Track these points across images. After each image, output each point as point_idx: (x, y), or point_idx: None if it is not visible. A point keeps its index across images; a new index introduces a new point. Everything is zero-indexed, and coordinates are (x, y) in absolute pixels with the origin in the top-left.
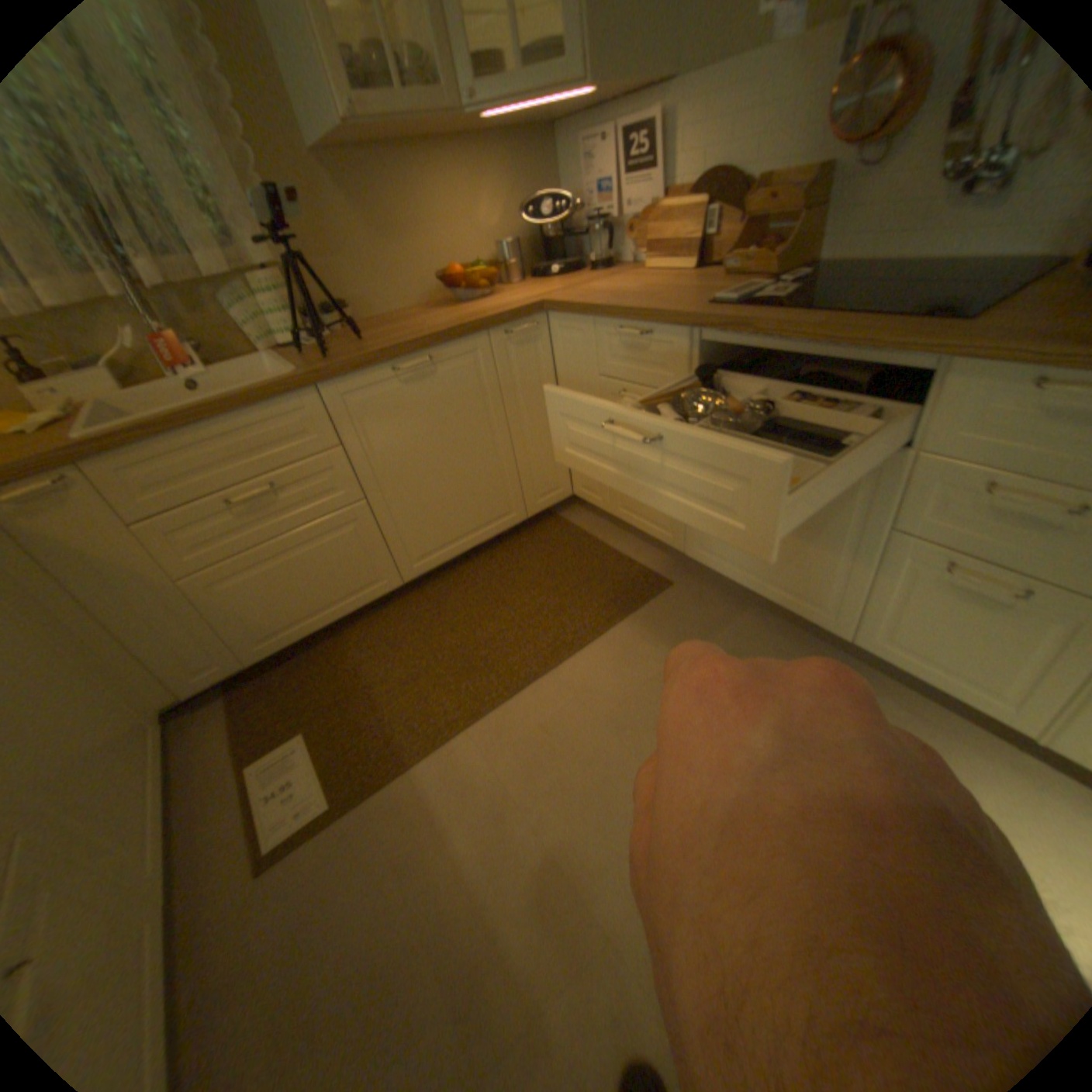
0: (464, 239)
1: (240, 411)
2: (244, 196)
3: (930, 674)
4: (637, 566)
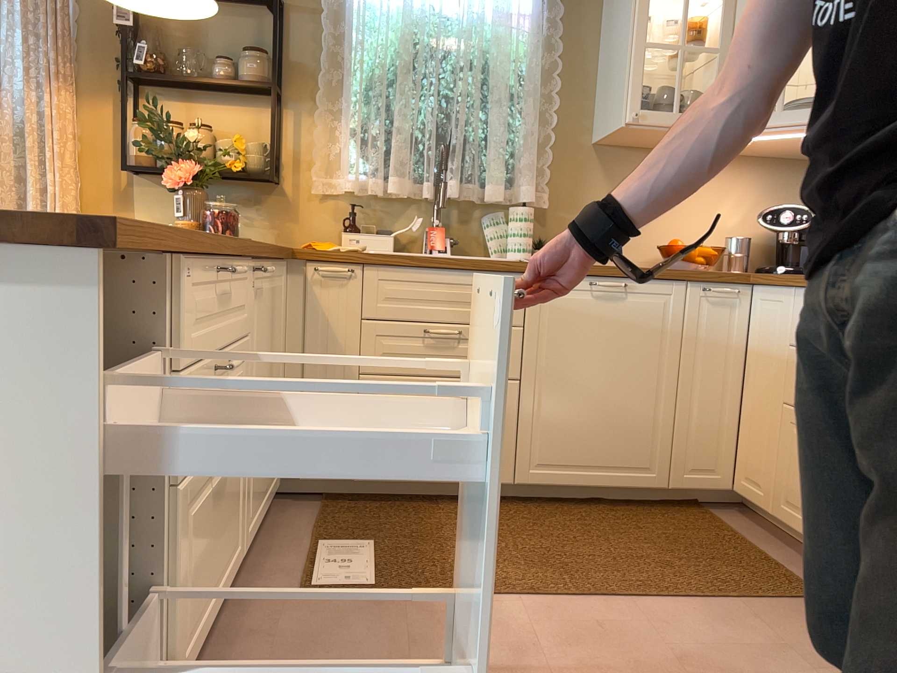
0: (698, 229)
1: (470, 271)
2: (536, 161)
3: None
4: (786, 574)
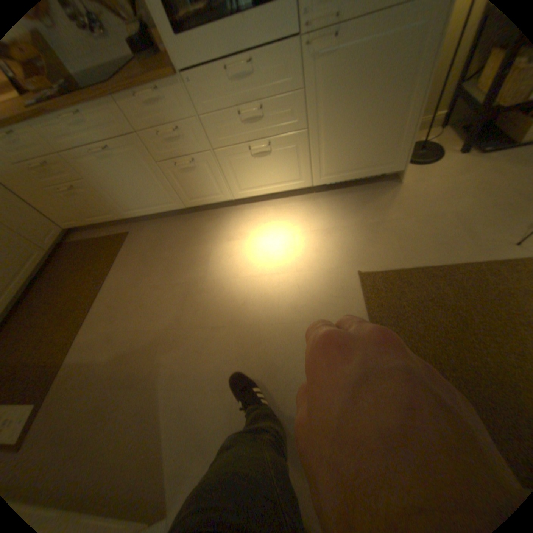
0: None
1: None
2: None
3: (204, 201)
4: (112, 237)
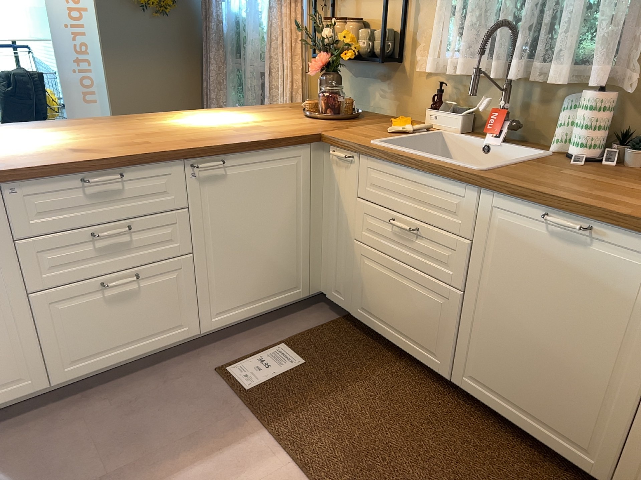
0: None
1: (428, 175)
2: (640, 31)
3: None
4: None
